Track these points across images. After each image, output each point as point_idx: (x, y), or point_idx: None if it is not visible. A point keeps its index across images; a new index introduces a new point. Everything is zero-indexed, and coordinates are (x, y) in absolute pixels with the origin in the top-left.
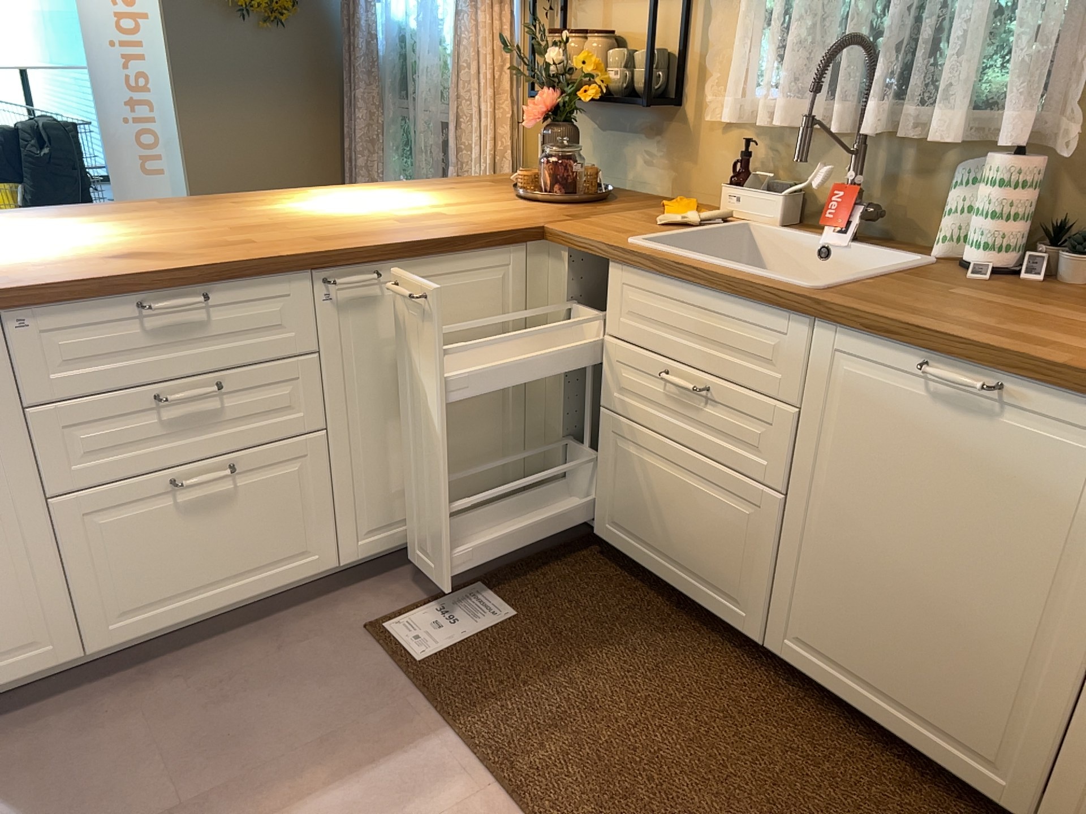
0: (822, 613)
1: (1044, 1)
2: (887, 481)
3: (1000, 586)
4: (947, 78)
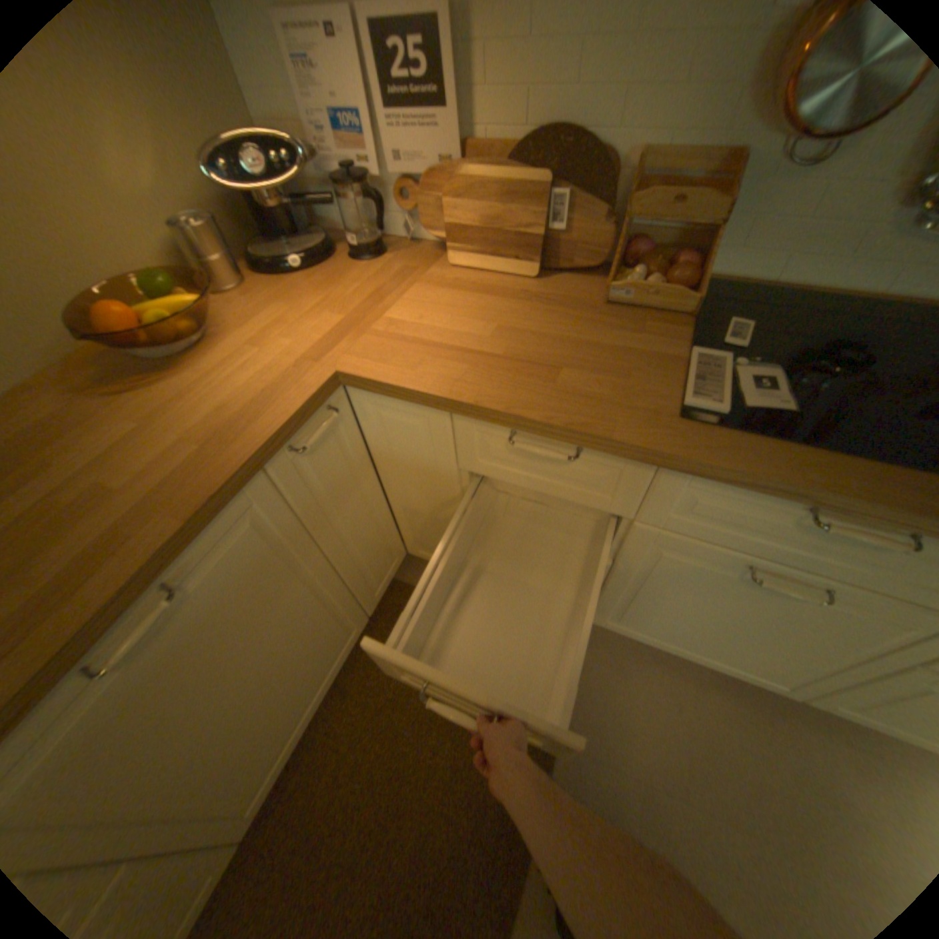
0: (243, 779)
1: None
2: (177, 719)
3: (287, 617)
4: None
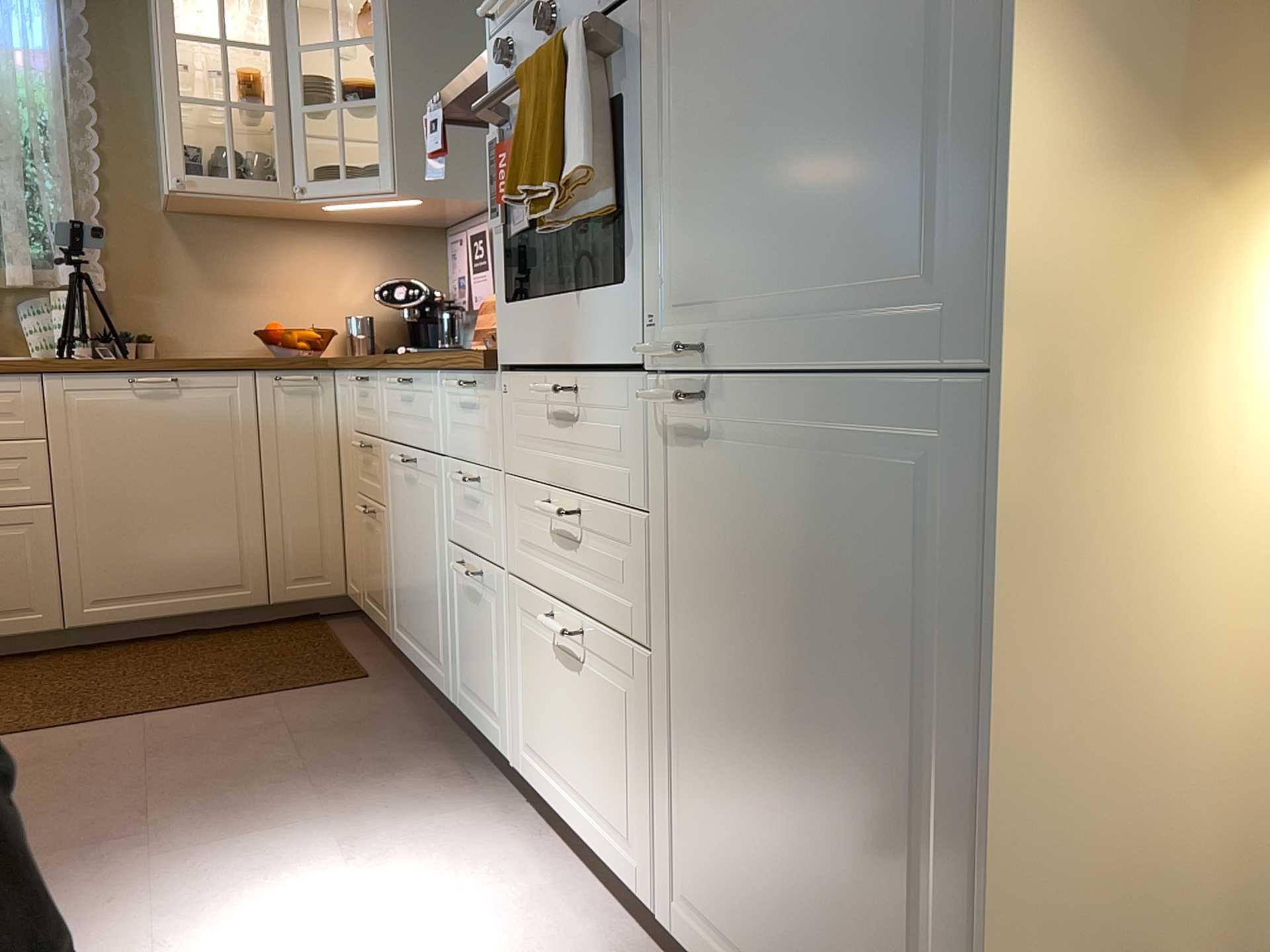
0: (107, 569)
1: (65, 204)
2: (127, 458)
3: (210, 484)
4: (9, 245)
